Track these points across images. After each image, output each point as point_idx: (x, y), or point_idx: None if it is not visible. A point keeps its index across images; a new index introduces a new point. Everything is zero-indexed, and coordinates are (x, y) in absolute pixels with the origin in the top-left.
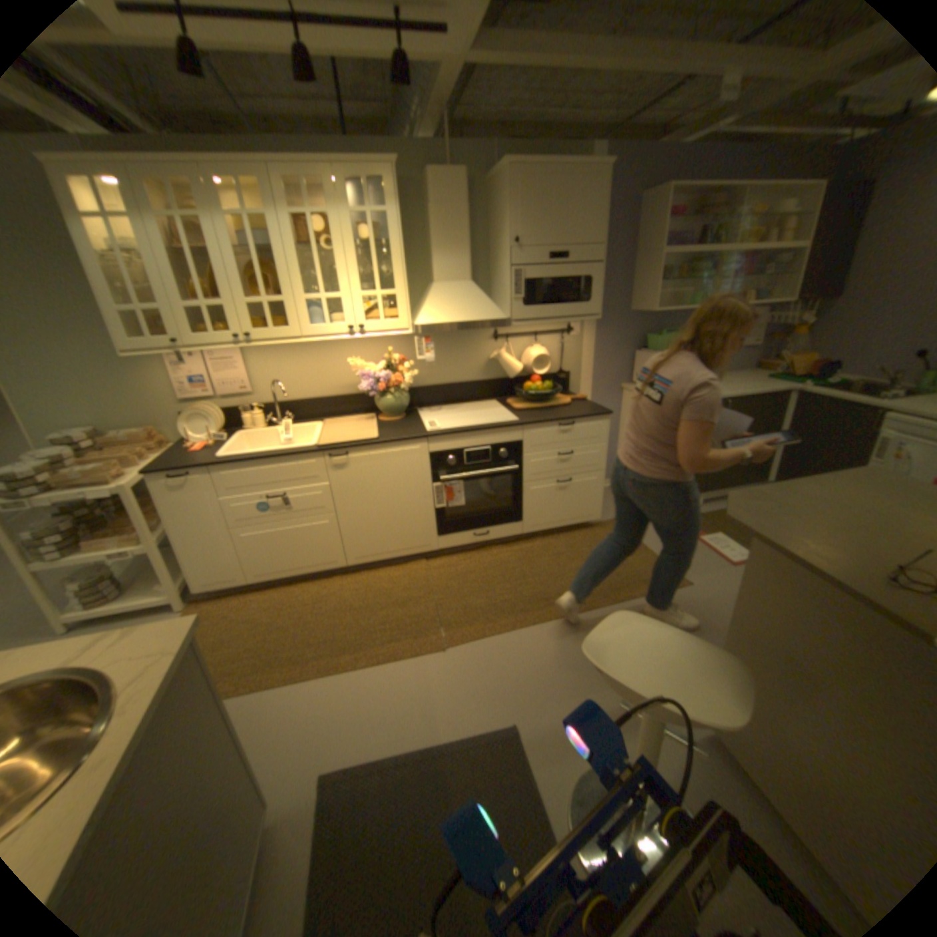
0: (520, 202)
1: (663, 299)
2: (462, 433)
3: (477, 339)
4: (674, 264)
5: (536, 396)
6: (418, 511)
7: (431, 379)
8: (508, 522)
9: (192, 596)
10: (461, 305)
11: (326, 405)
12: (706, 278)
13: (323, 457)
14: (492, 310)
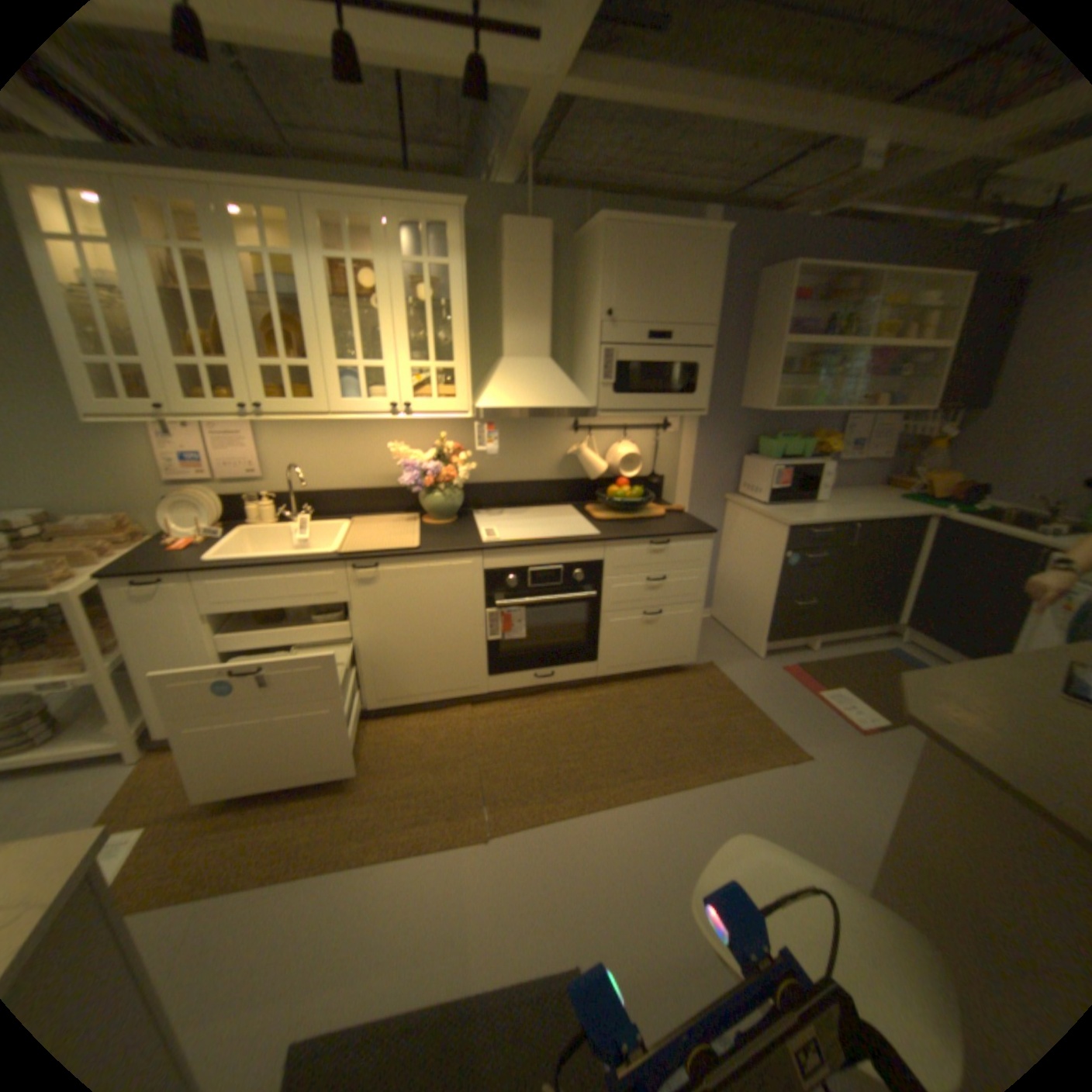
0: (616, 269)
1: (781, 397)
2: (528, 548)
3: (553, 430)
4: (794, 357)
5: (622, 505)
6: (464, 644)
7: (493, 476)
8: (579, 662)
9: (153, 744)
10: (536, 387)
11: (357, 500)
12: (832, 376)
13: (345, 568)
14: (574, 397)
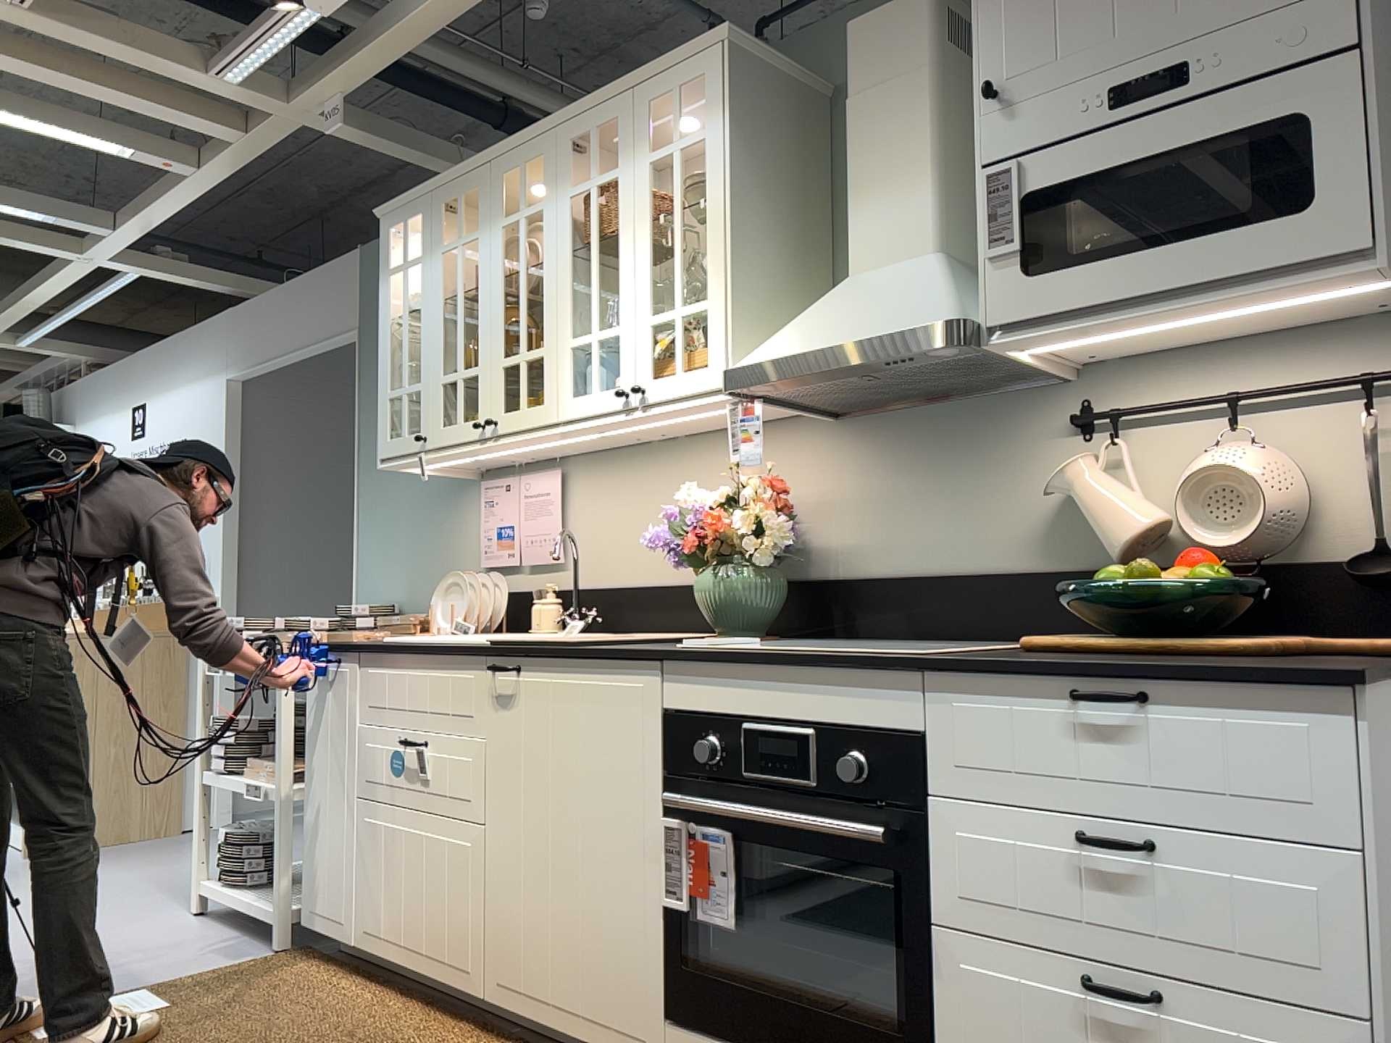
0: None
1: None
2: (735, 656)
3: (1024, 431)
4: None
5: (1125, 603)
6: (625, 893)
7: (888, 554)
8: None
9: (302, 923)
10: (863, 306)
11: (663, 602)
12: None
13: (484, 665)
14: (929, 304)
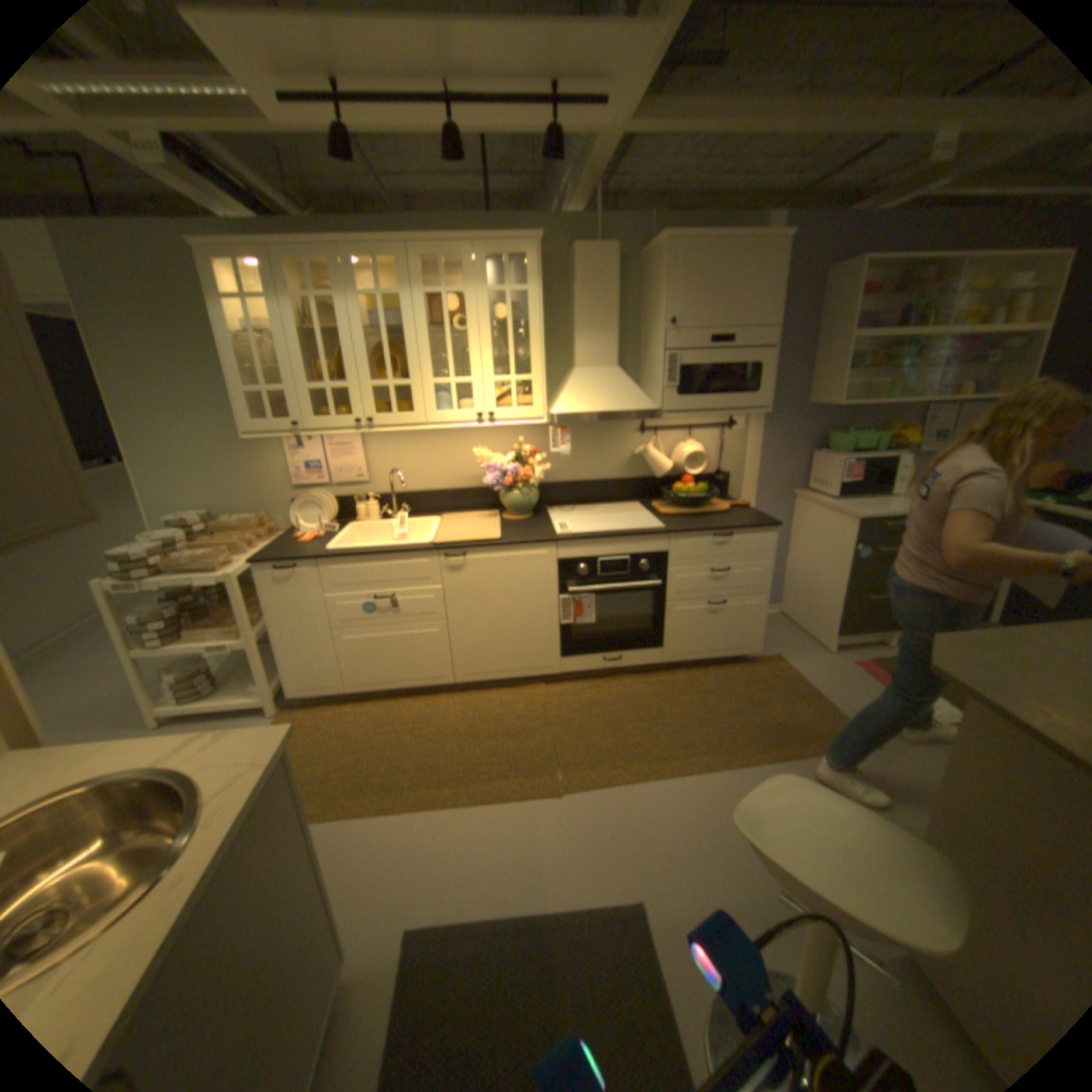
0: (680, 280)
1: (851, 390)
2: (598, 539)
3: (621, 431)
4: (867, 350)
5: (688, 500)
6: (540, 626)
7: (565, 475)
8: (646, 647)
9: (288, 701)
10: (605, 392)
11: (447, 499)
12: (909, 366)
13: (439, 556)
14: (640, 400)
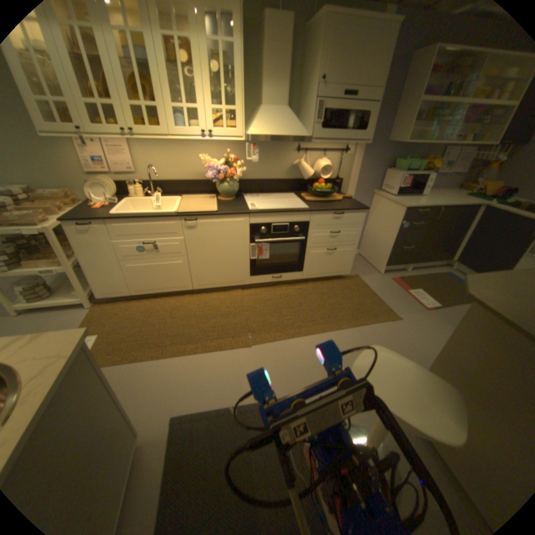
0: (331, 47)
1: (413, 134)
2: (272, 213)
3: (287, 150)
4: (424, 110)
5: (321, 192)
6: (240, 260)
7: (254, 175)
8: (294, 271)
9: (97, 299)
10: (280, 123)
11: (185, 185)
12: (443, 122)
13: (181, 220)
14: (300, 129)
